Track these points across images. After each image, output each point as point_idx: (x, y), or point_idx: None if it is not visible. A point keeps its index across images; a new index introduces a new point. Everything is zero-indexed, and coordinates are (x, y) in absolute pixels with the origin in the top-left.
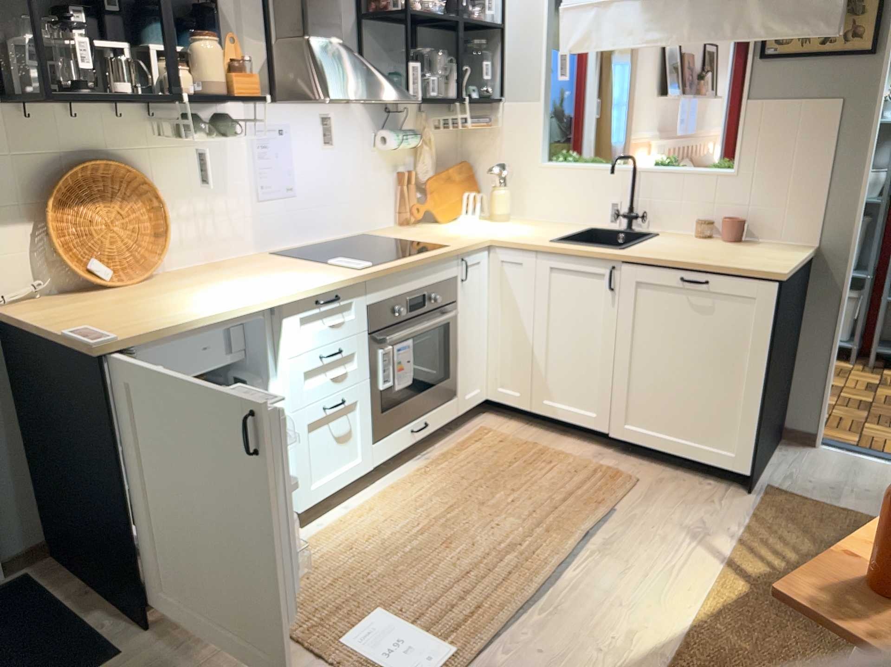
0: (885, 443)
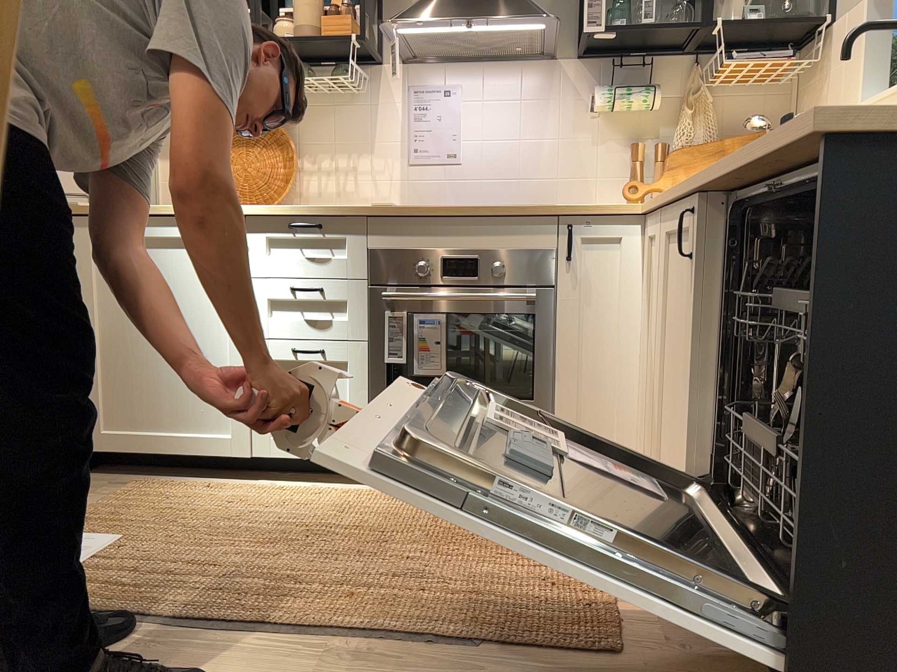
0: None
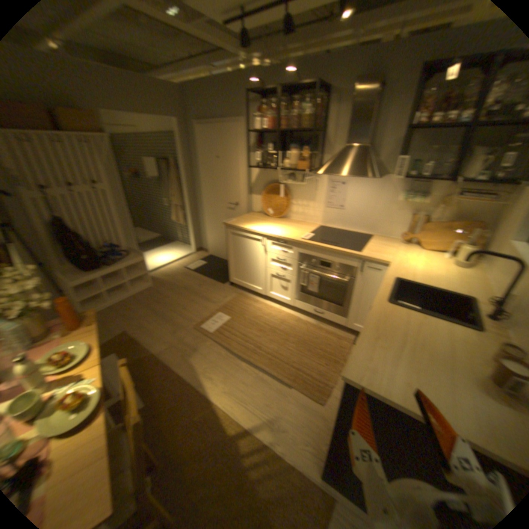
0: None
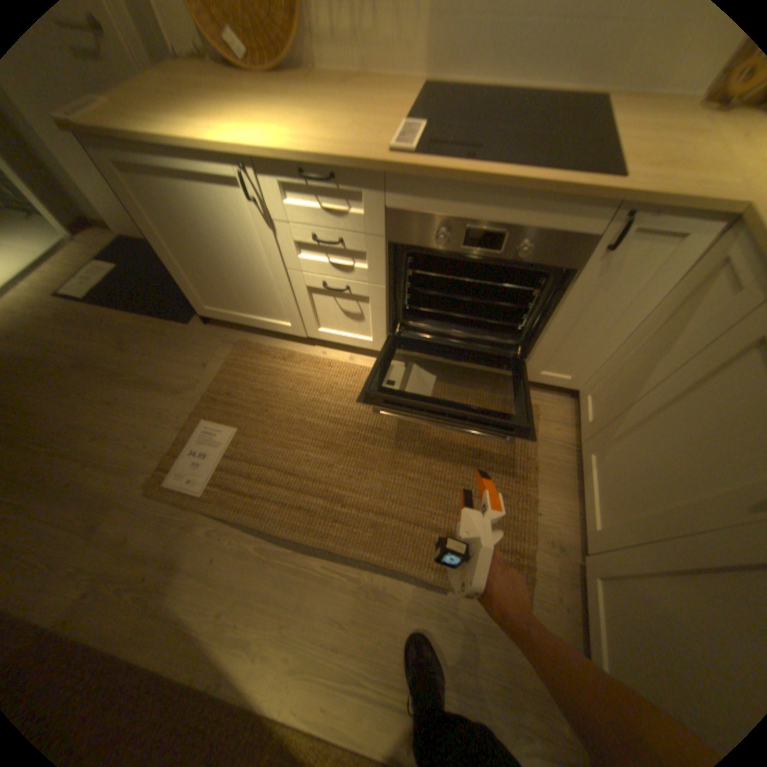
0: None
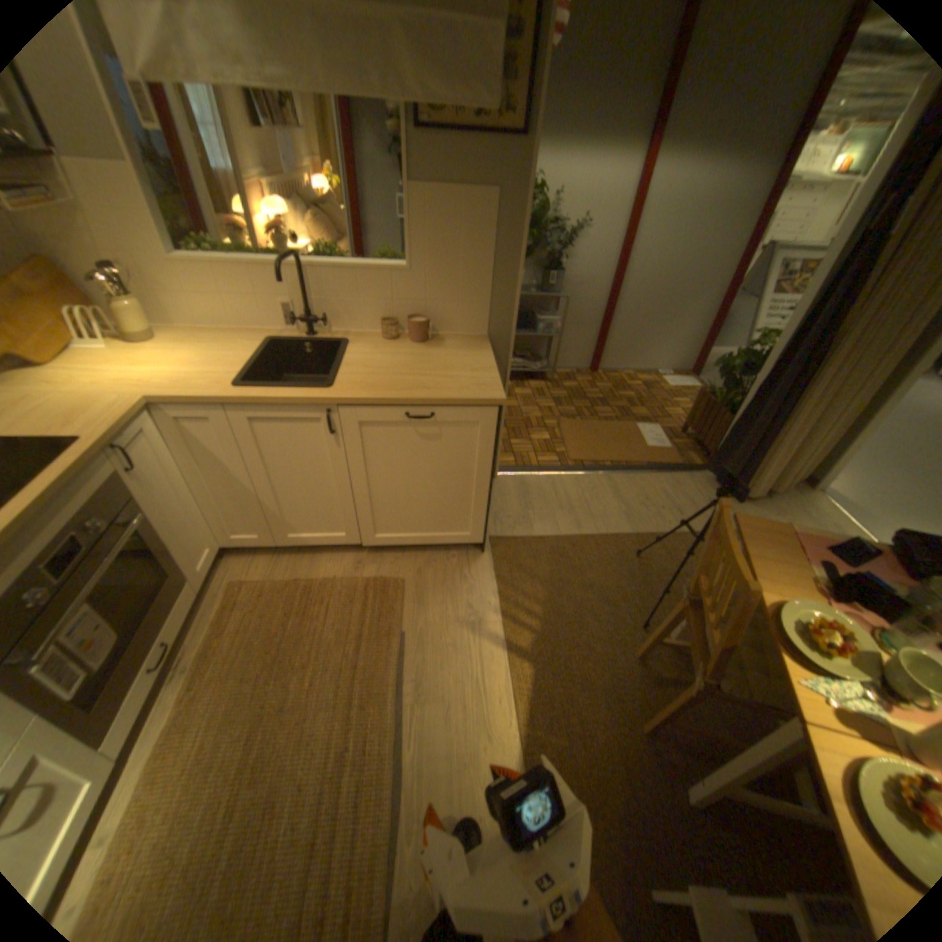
0: (525, 457)
